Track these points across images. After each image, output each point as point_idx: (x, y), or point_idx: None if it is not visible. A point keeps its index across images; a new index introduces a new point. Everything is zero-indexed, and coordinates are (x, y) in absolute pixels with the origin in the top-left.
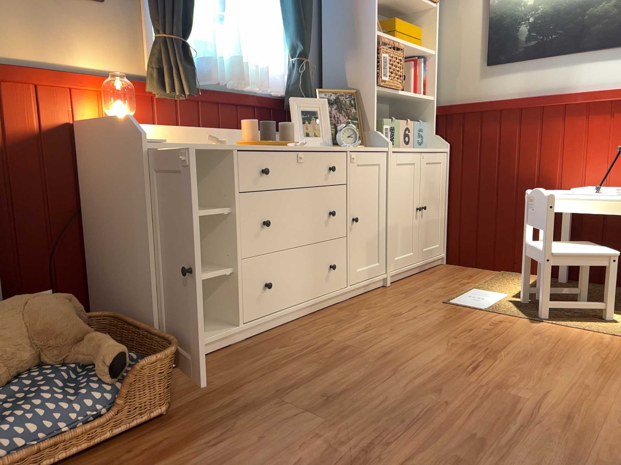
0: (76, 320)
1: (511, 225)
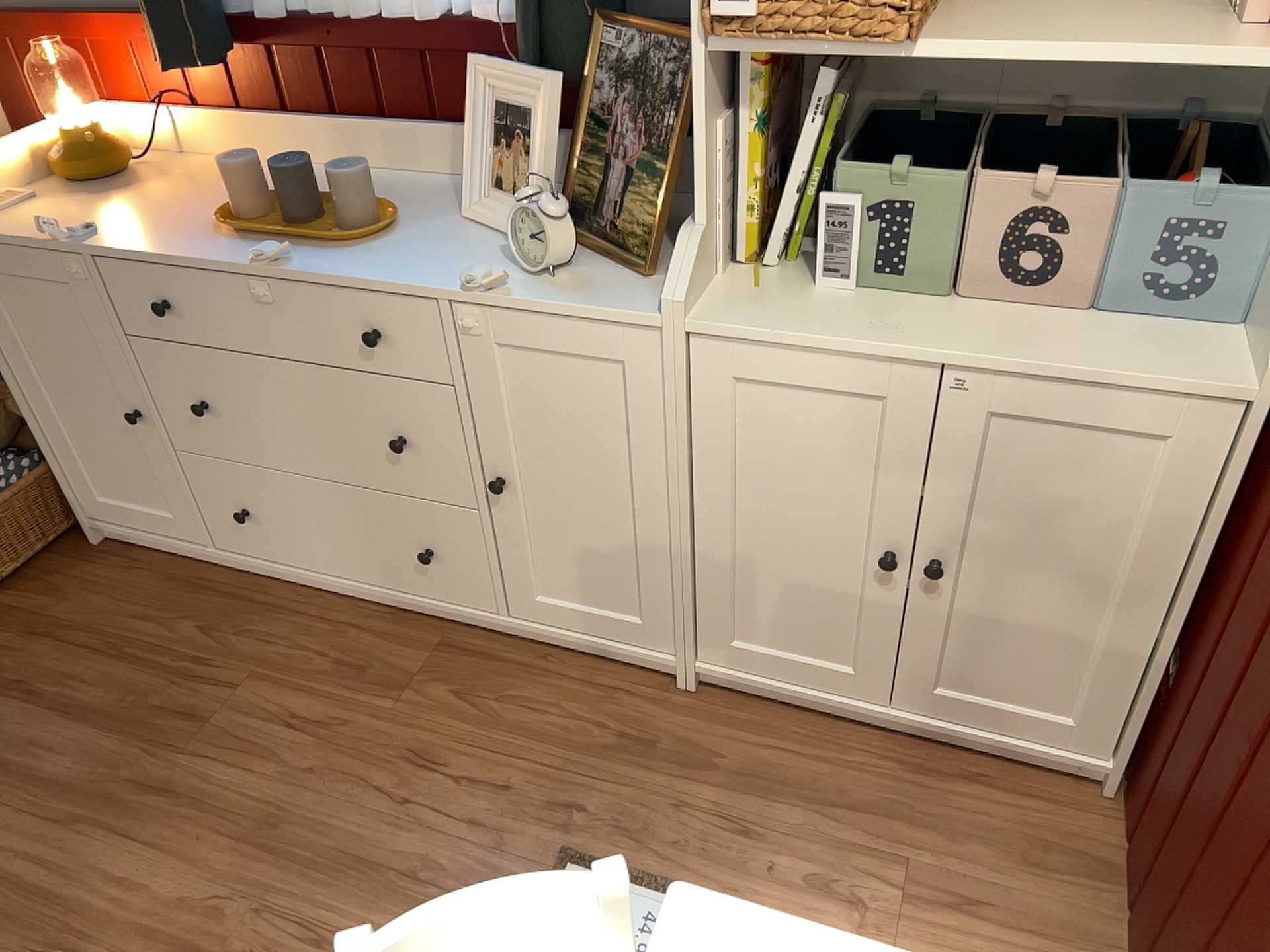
0: (0, 431)
1: (1191, 939)
